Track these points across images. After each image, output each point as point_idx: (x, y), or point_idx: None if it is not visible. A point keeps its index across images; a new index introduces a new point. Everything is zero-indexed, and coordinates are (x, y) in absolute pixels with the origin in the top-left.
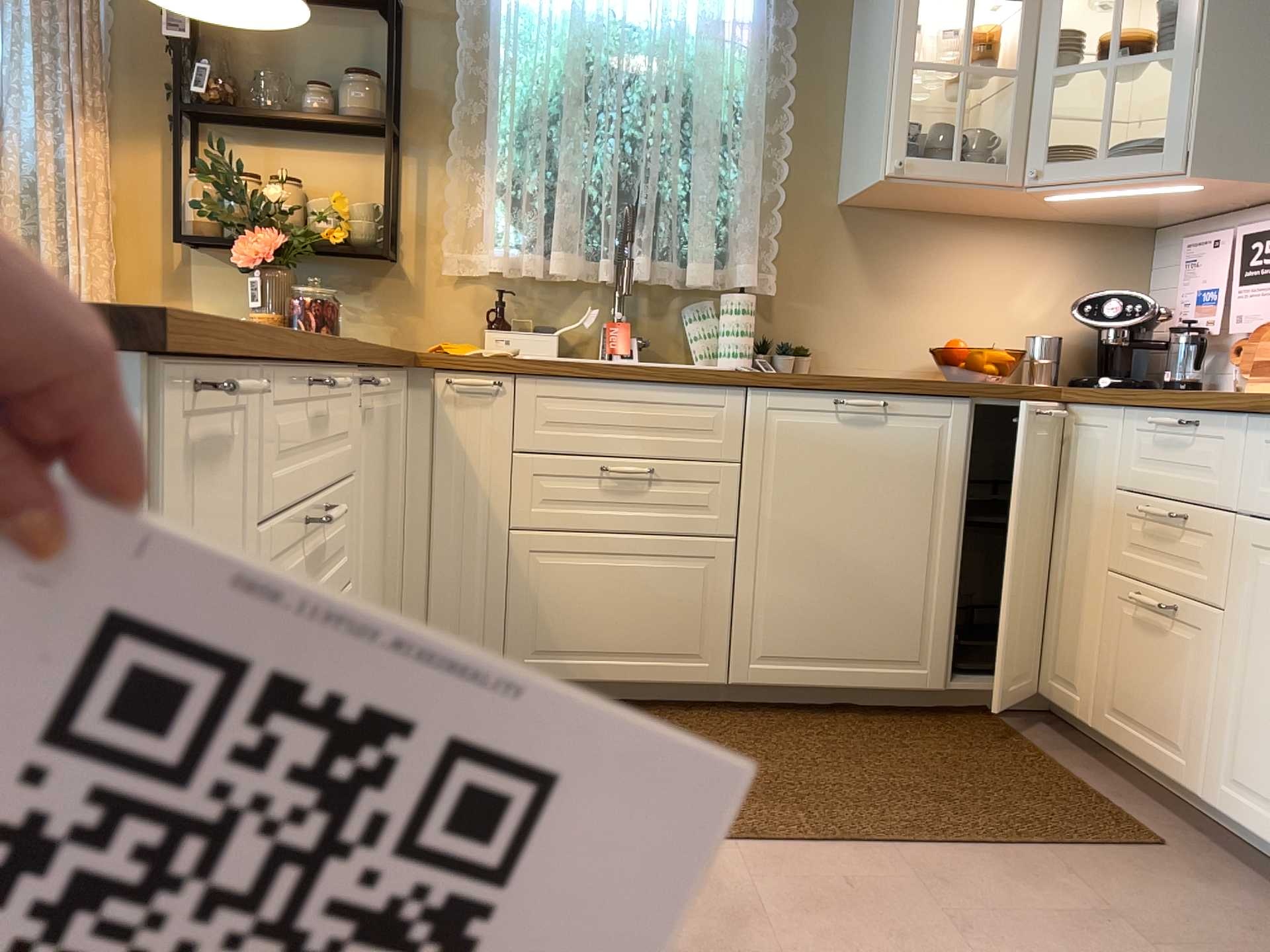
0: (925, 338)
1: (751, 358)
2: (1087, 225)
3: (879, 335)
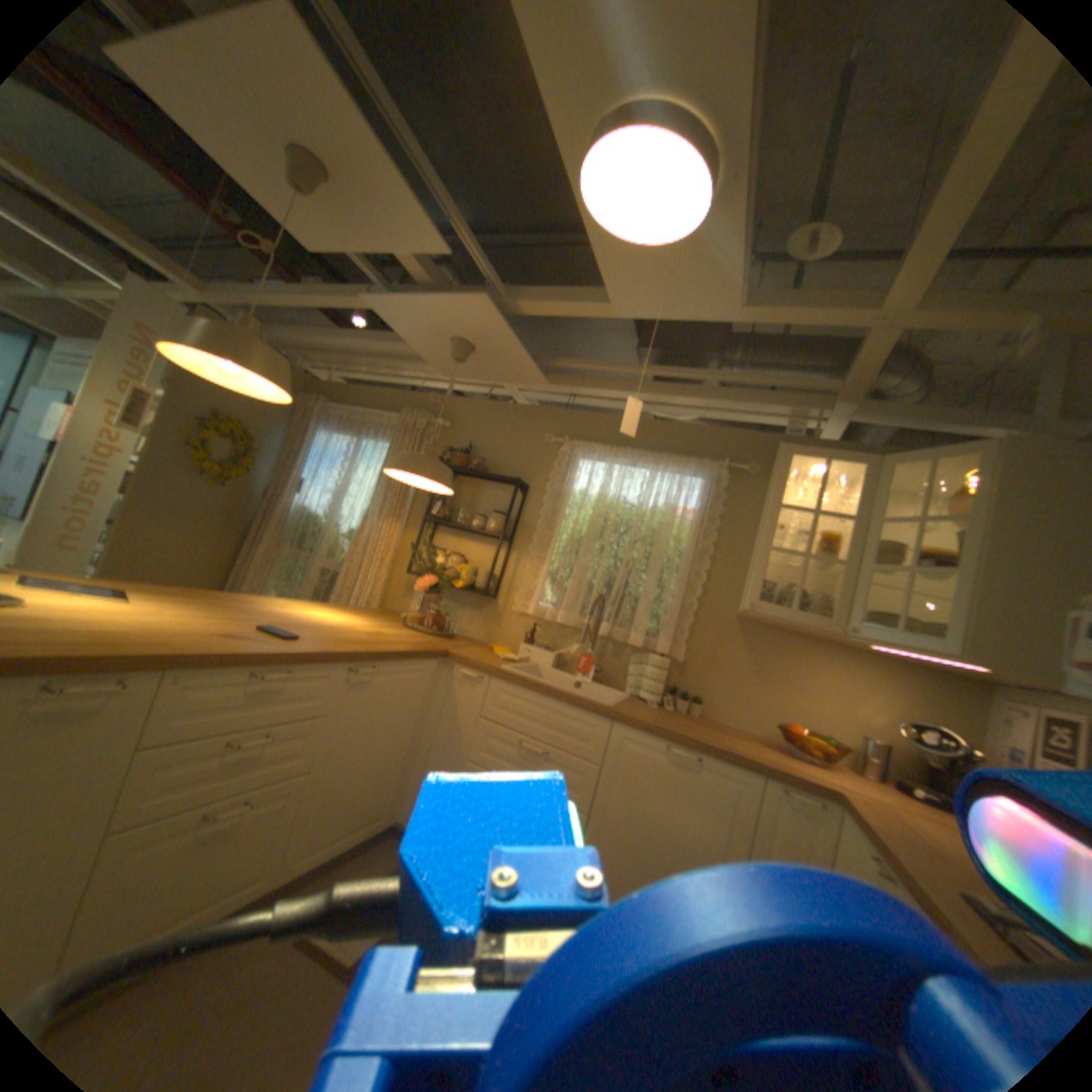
0: (786, 717)
1: (656, 698)
2: (929, 670)
3: (753, 706)
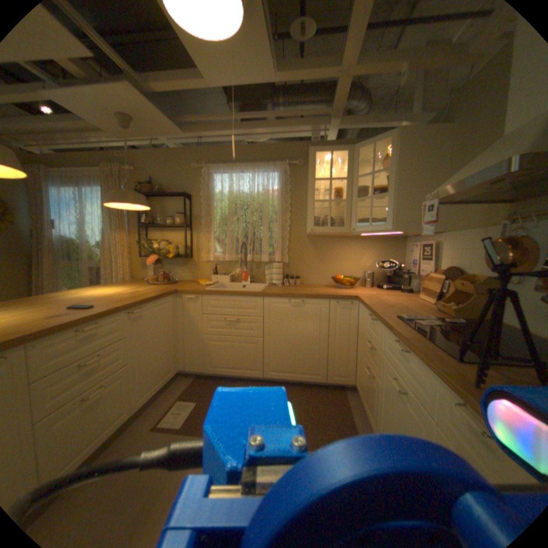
0: (333, 272)
1: (279, 281)
2: (383, 238)
3: (320, 272)
